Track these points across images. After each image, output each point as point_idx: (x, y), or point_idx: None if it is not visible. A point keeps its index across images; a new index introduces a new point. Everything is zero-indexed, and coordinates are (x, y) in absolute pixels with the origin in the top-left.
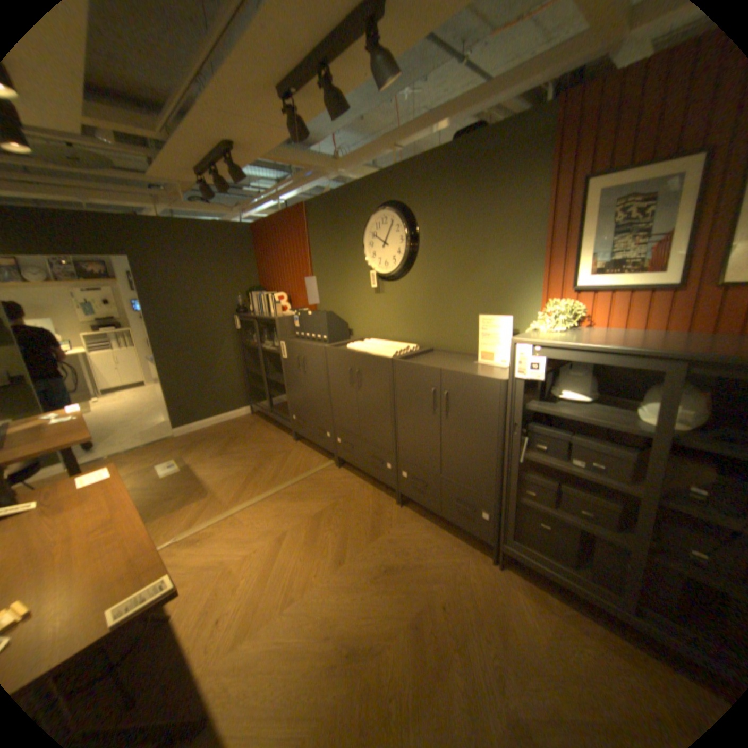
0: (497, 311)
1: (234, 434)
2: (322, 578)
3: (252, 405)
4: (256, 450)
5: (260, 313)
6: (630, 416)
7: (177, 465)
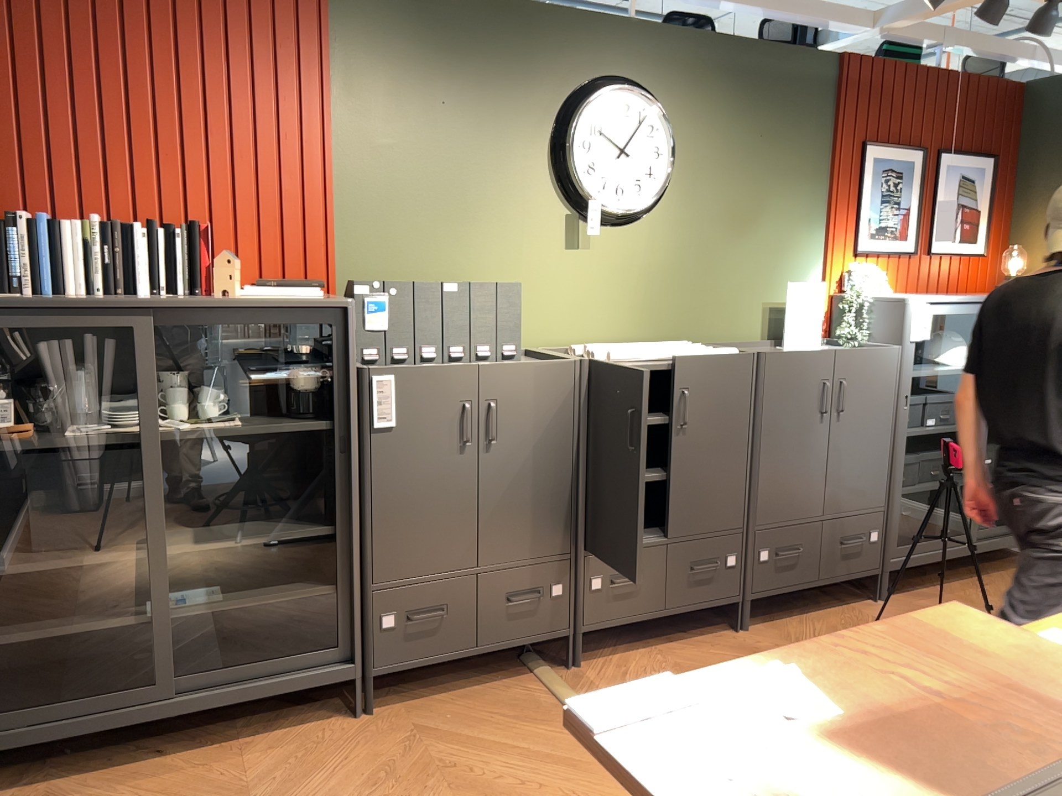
0: (778, 279)
1: None
2: None
3: None
4: None
5: (44, 299)
6: (923, 370)
7: None
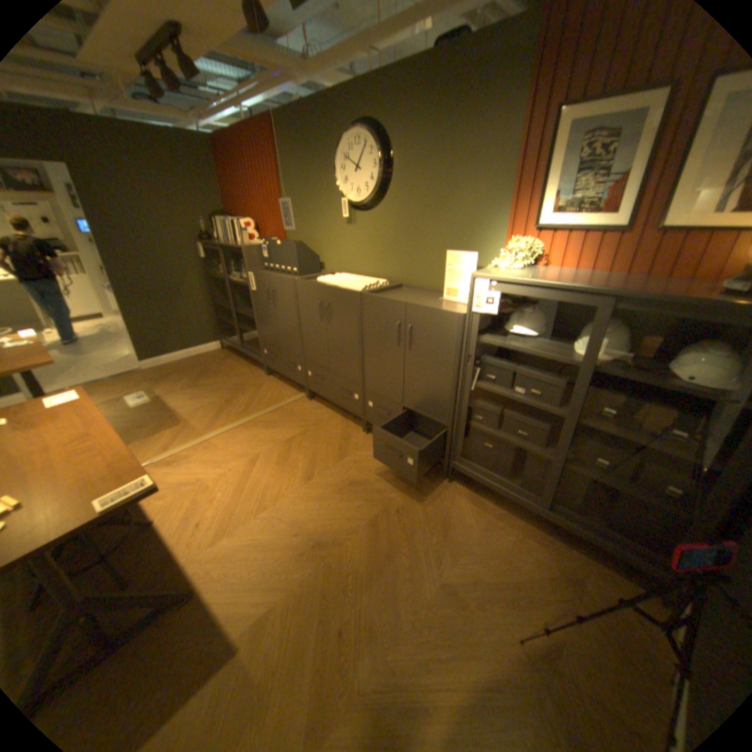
0: (464, 247)
1: (204, 367)
2: (292, 490)
3: (221, 340)
4: (227, 383)
5: (225, 241)
6: (568, 349)
7: (147, 396)
